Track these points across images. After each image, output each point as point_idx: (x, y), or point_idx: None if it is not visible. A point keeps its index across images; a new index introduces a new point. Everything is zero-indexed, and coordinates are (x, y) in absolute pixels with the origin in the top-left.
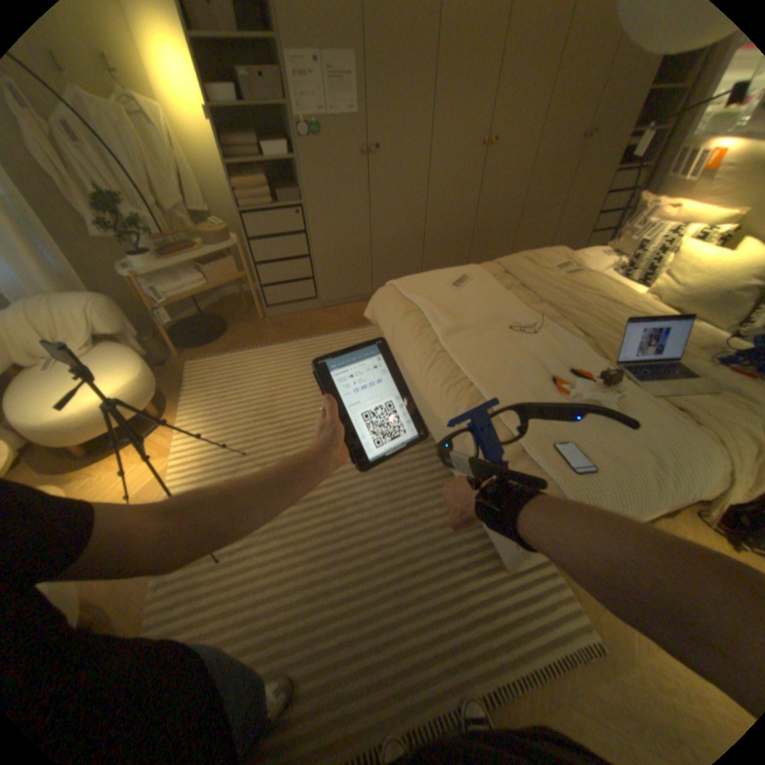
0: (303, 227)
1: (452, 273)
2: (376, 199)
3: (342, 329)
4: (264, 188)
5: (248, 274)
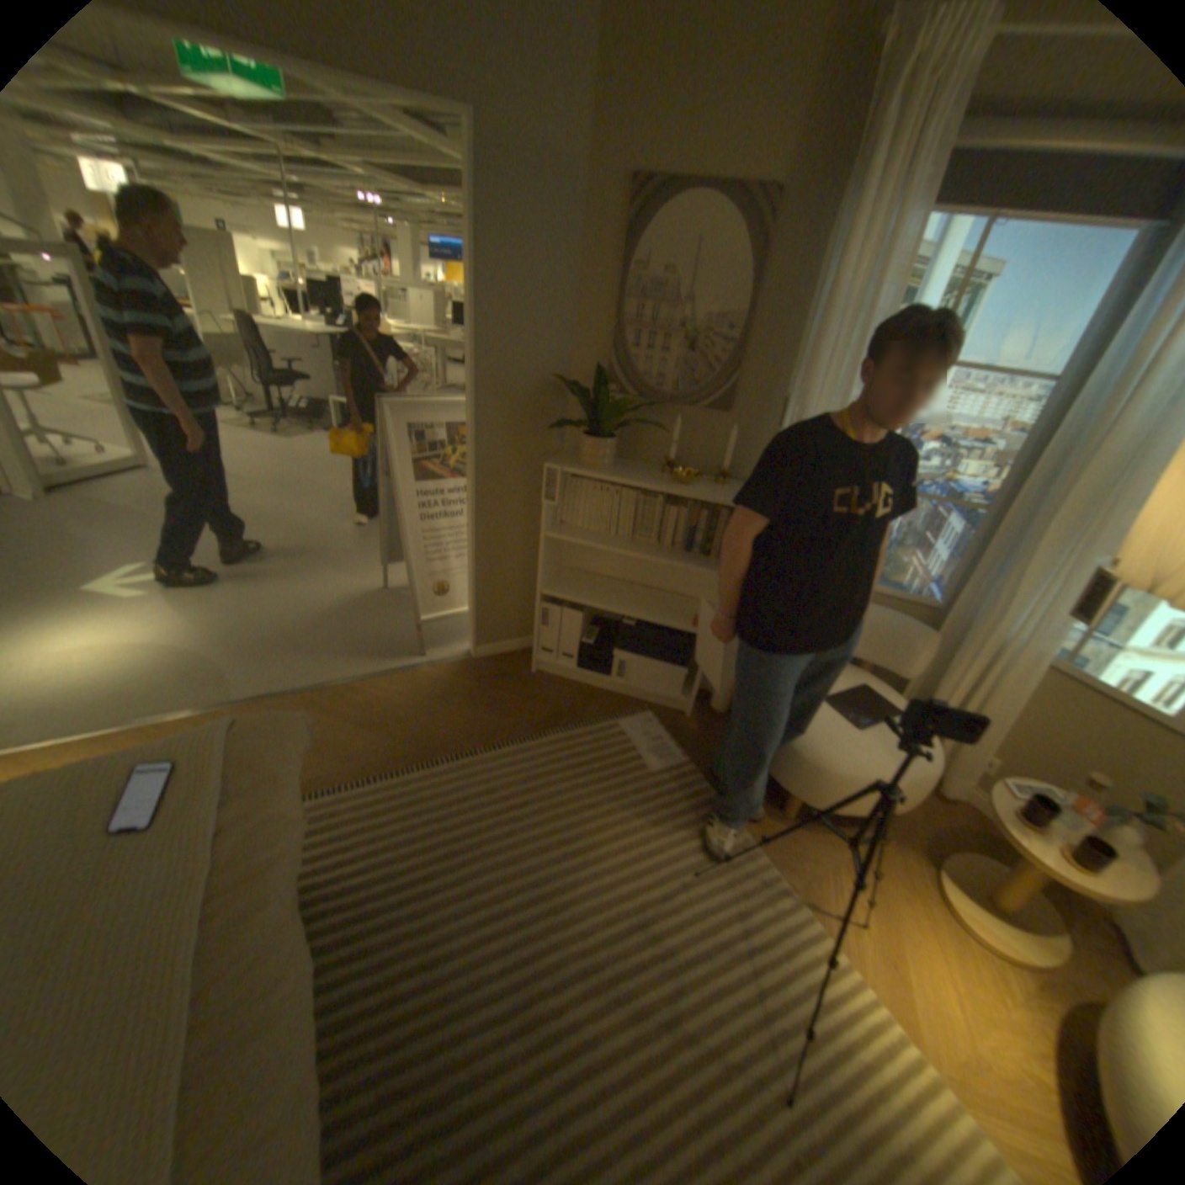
0: None
1: None
2: None
3: None
4: None
5: None
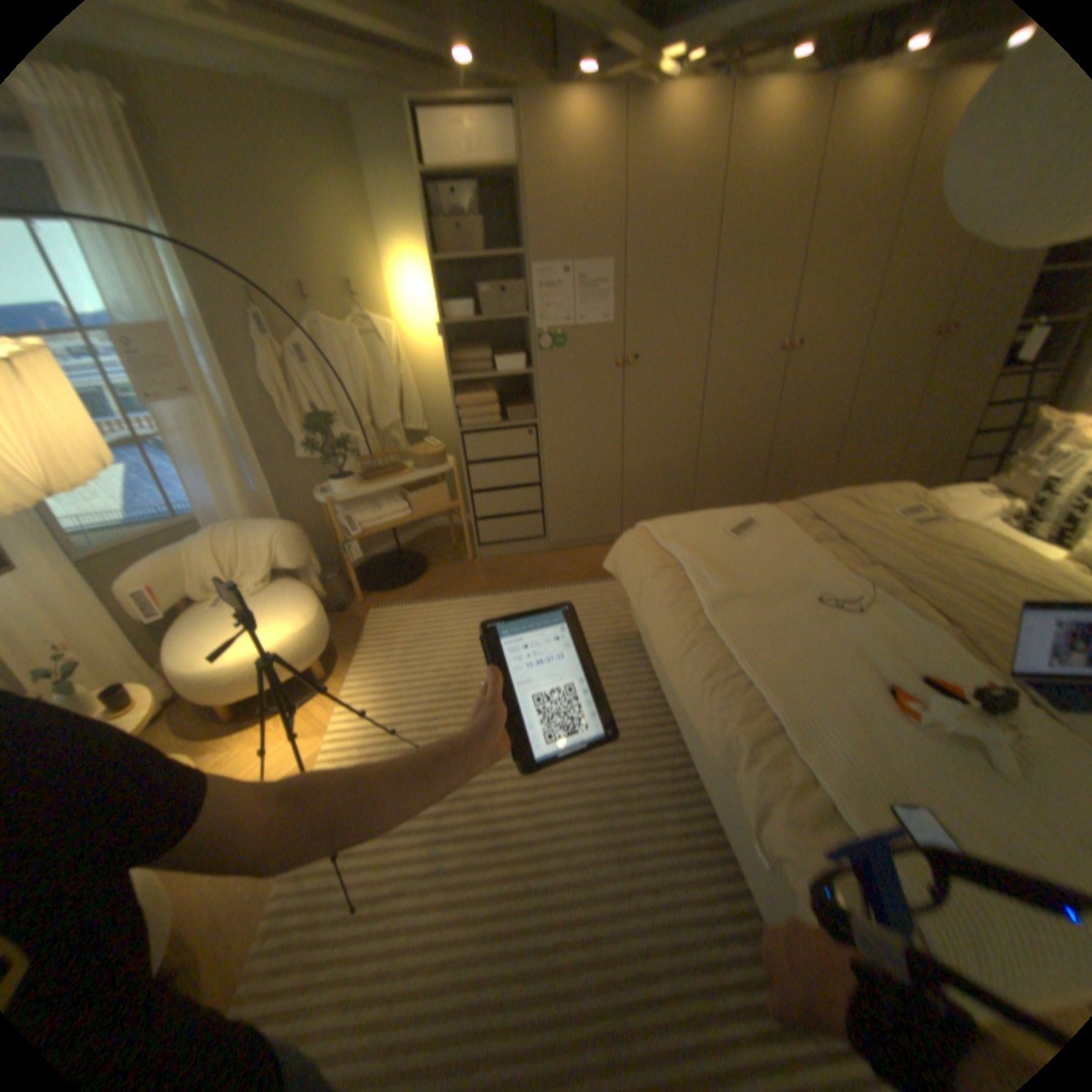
0: (535, 449)
1: (732, 514)
2: (632, 416)
3: (574, 580)
4: (493, 404)
5: (460, 504)
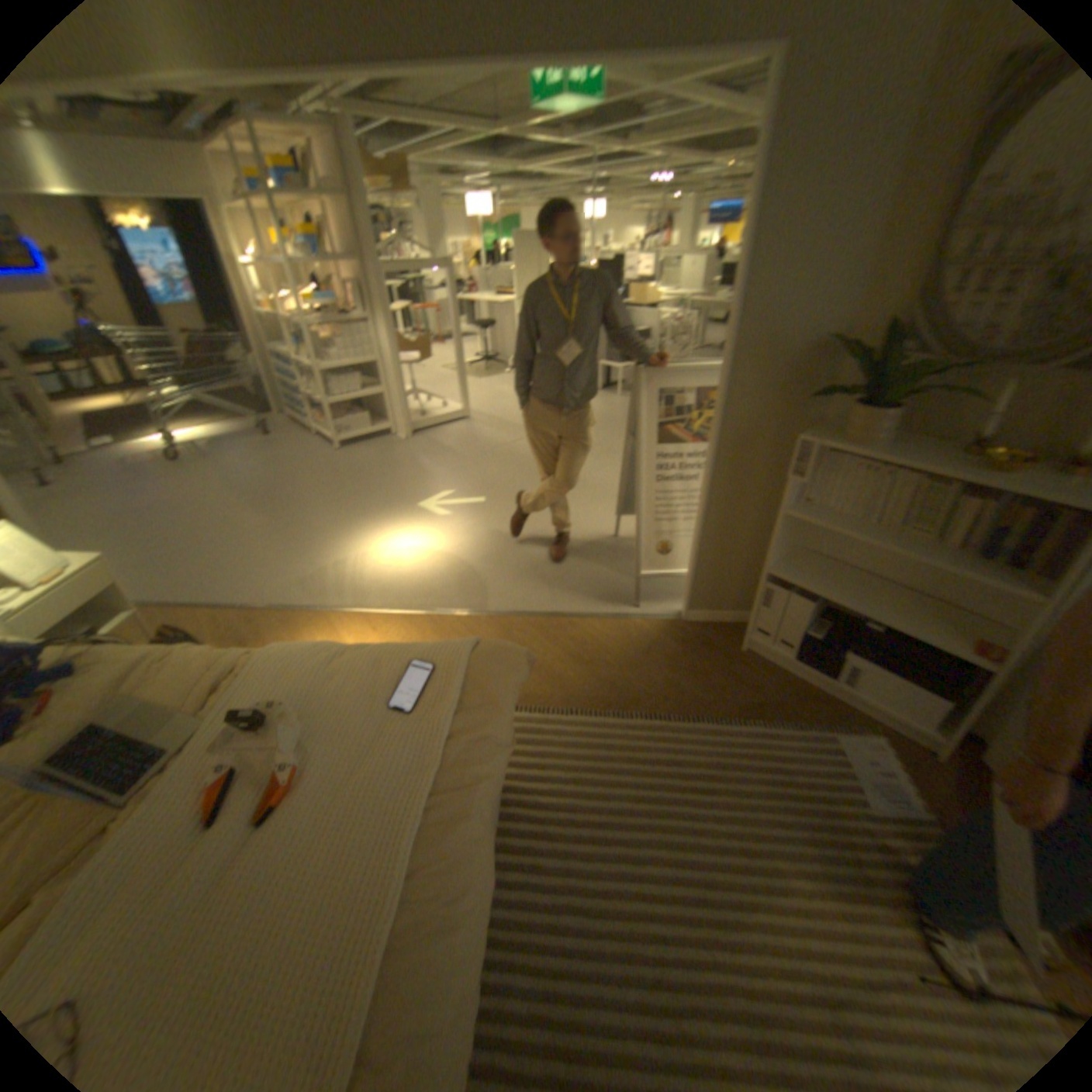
0: None
1: None
2: None
3: None
4: None
5: None
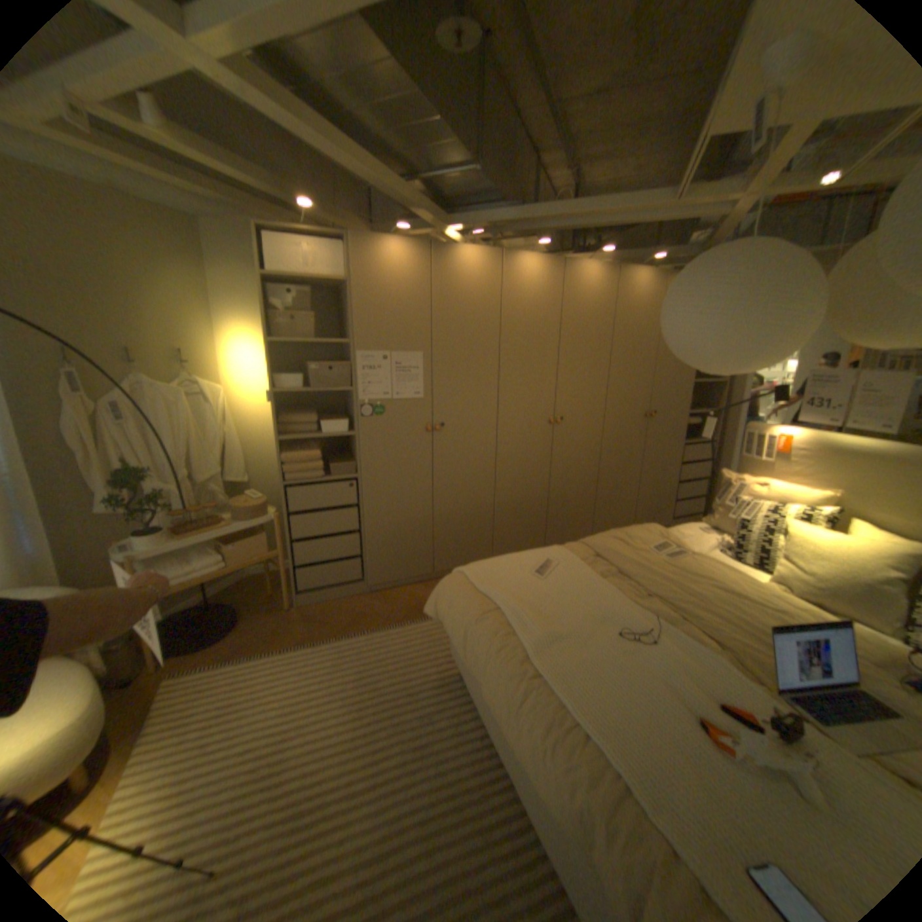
0: (357, 501)
1: (535, 557)
2: (441, 472)
3: (394, 623)
4: (318, 461)
5: (281, 554)
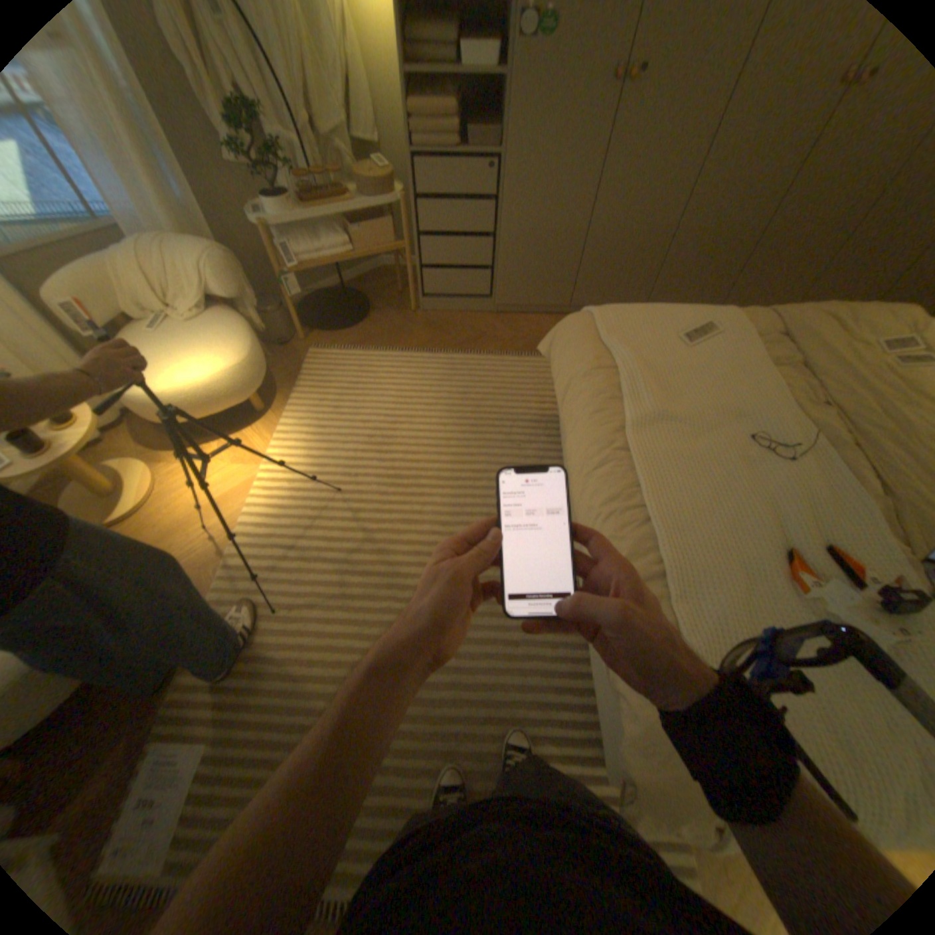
0: (495, 191)
1: (694, 315)
2: (617, 161)
3: (512, 350)
4: (456, 119)
5: (407, 247)
